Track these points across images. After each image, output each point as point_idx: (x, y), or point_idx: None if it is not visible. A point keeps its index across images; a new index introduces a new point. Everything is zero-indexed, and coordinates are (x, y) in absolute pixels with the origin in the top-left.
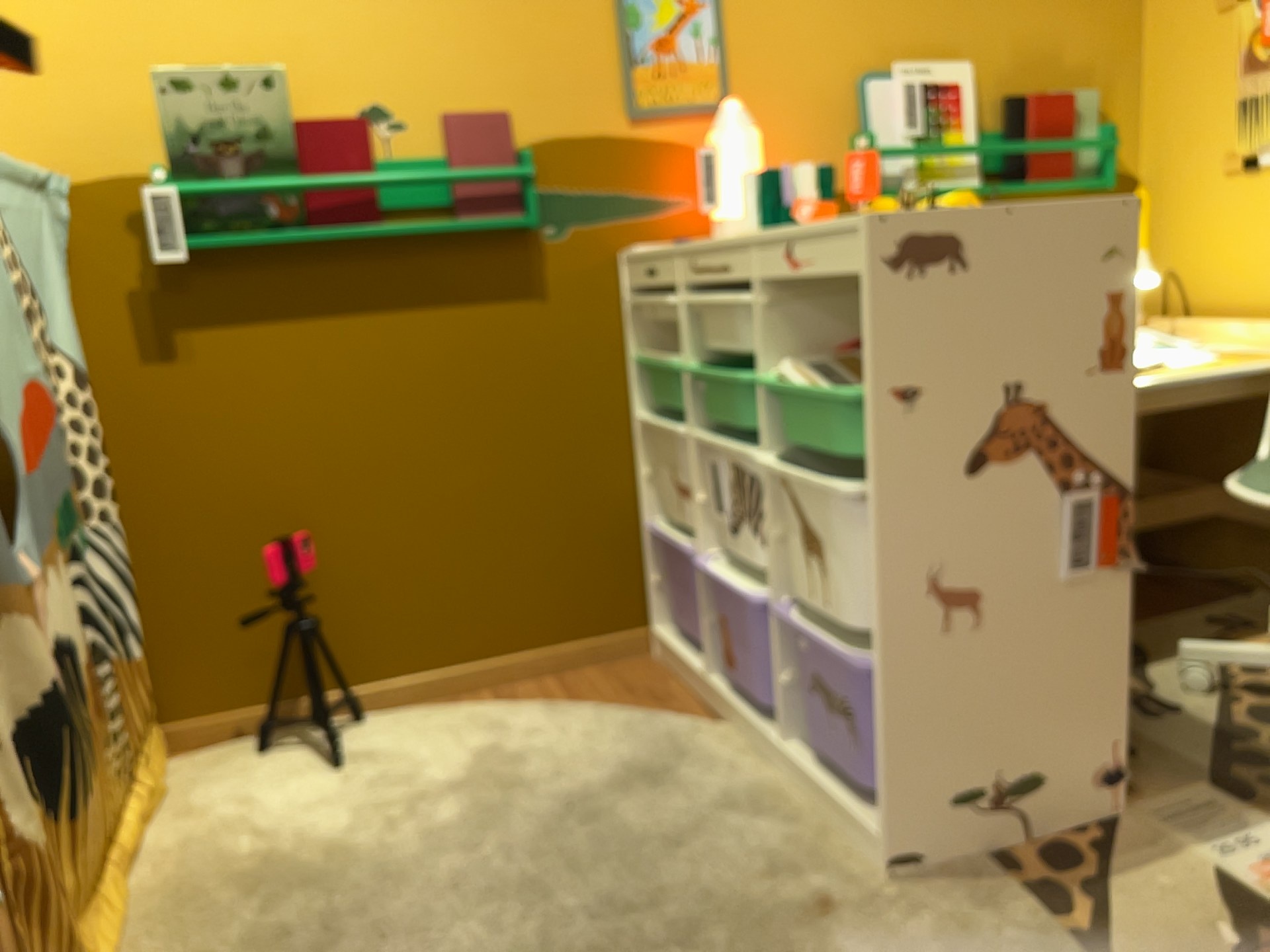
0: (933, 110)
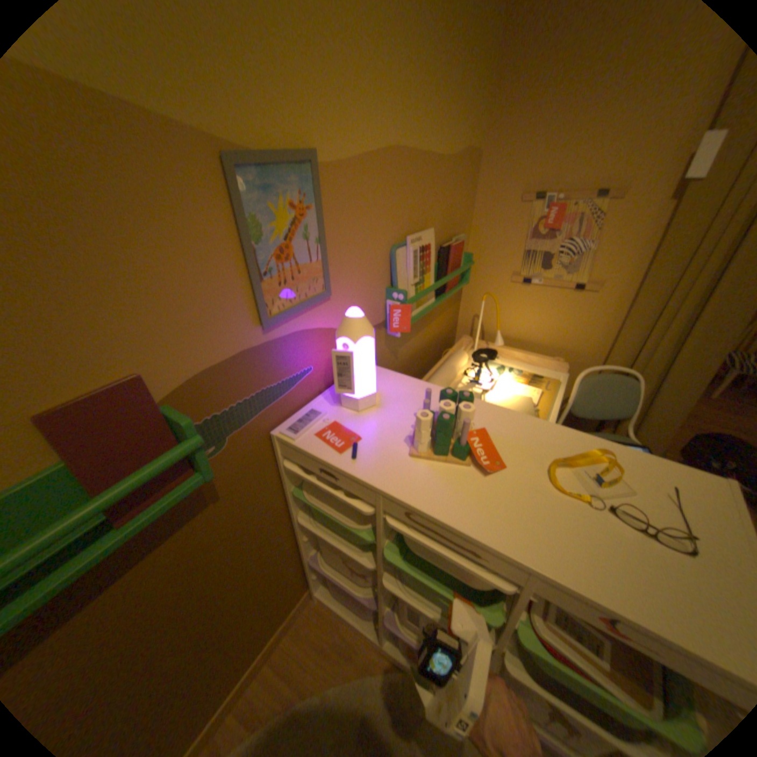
0: (422, 263)
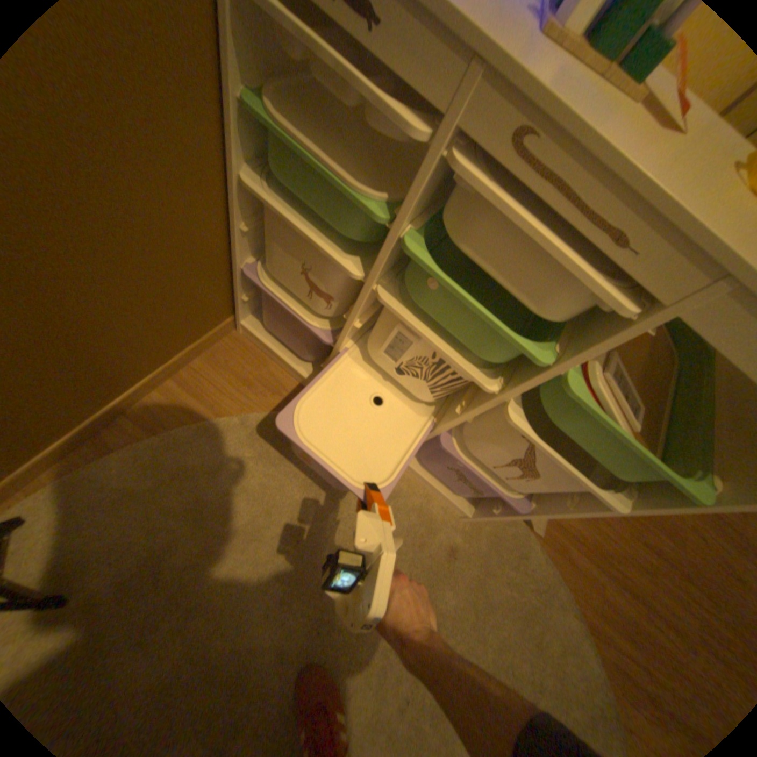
0: None
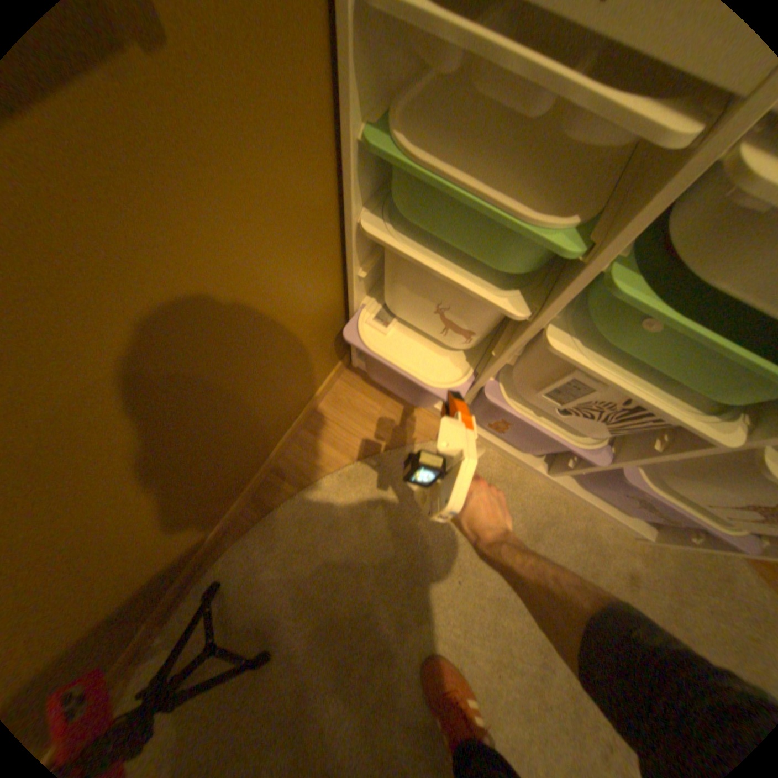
0: None
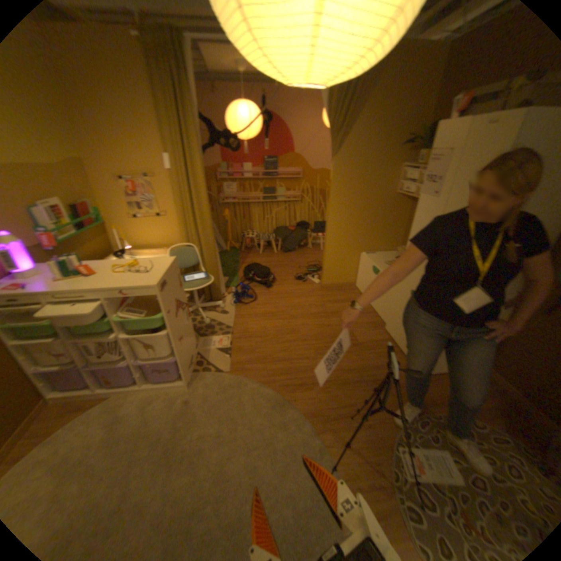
0: (52, 214)
